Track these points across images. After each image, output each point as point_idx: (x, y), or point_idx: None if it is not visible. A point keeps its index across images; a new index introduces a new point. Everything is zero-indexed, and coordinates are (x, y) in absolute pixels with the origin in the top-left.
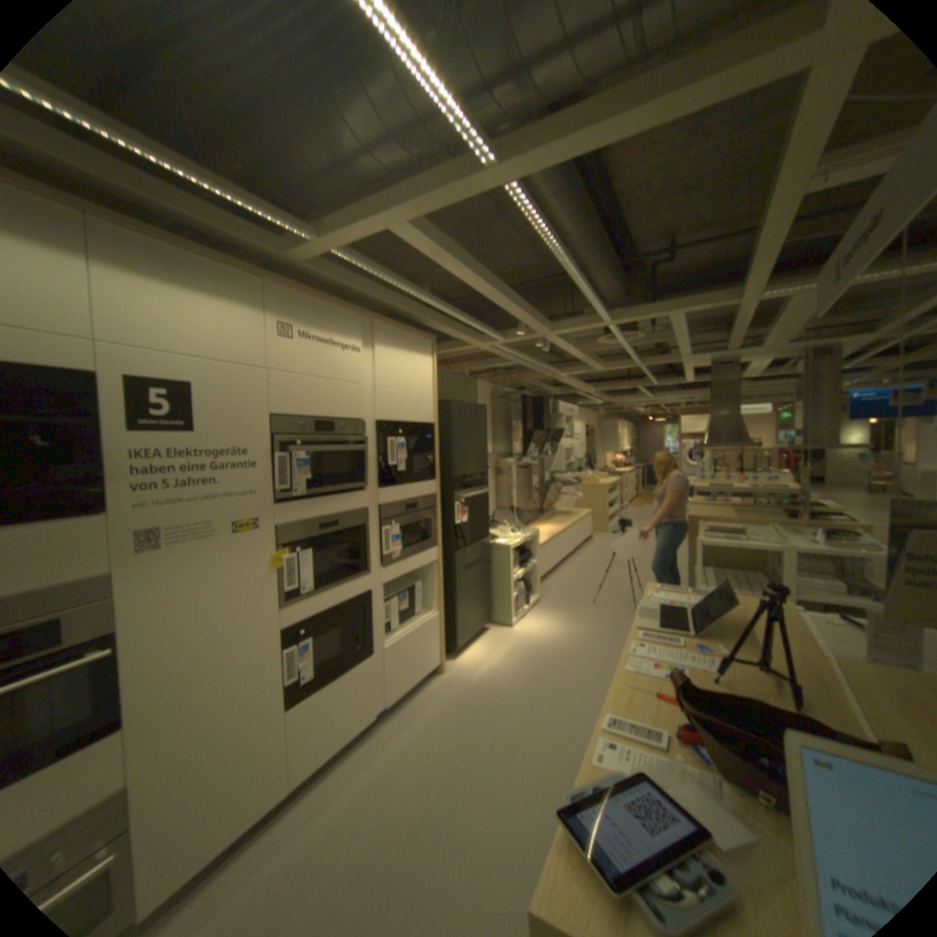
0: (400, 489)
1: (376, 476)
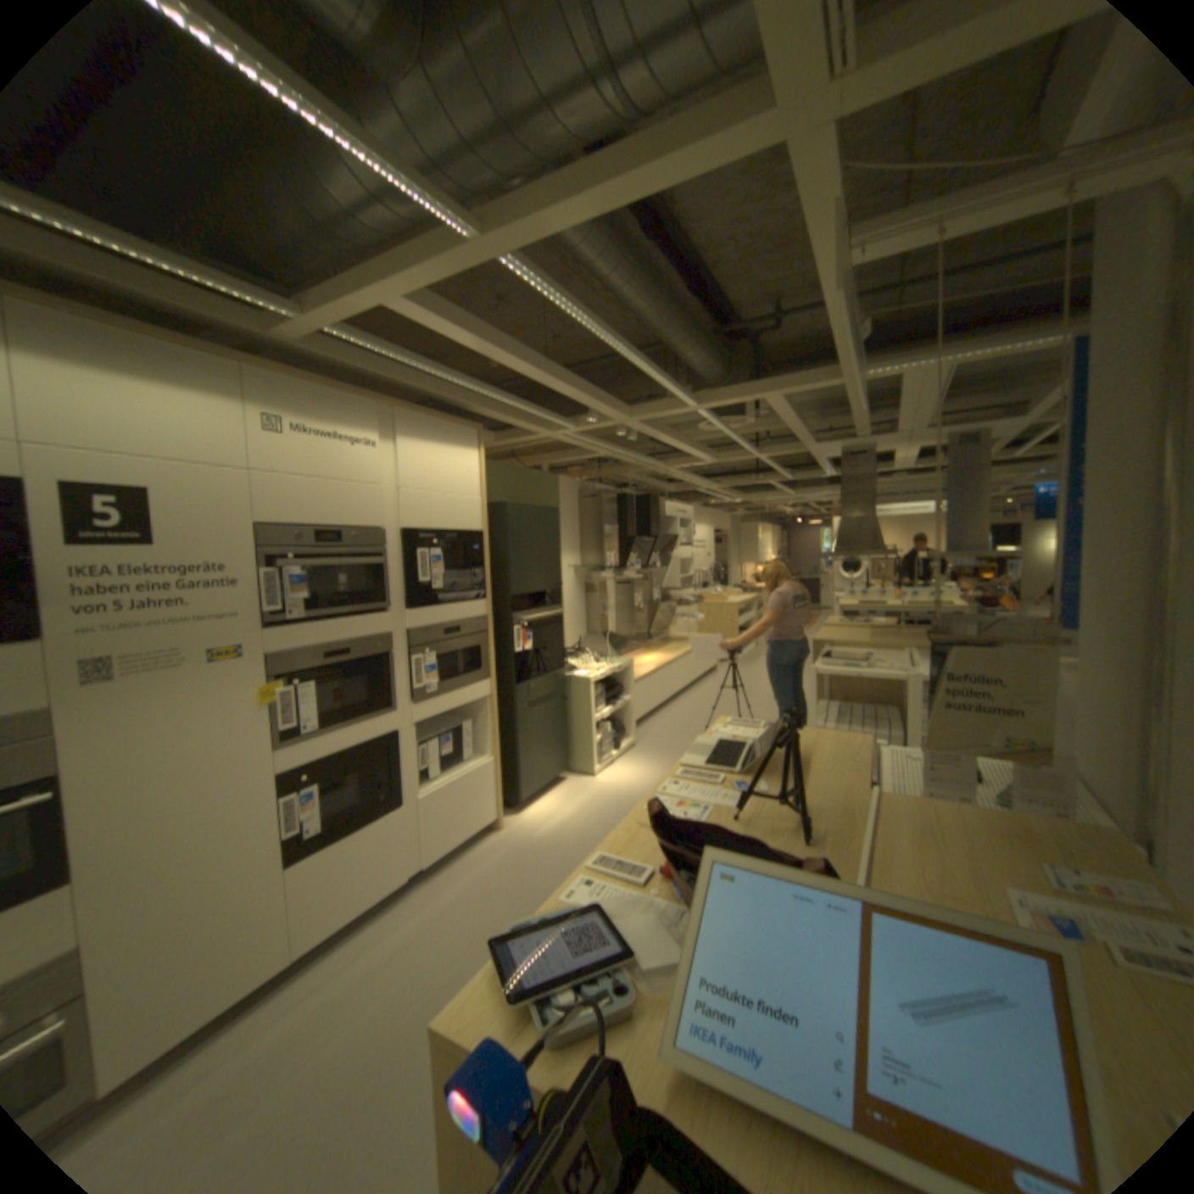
0: (436, 611)
1: (402, 596)
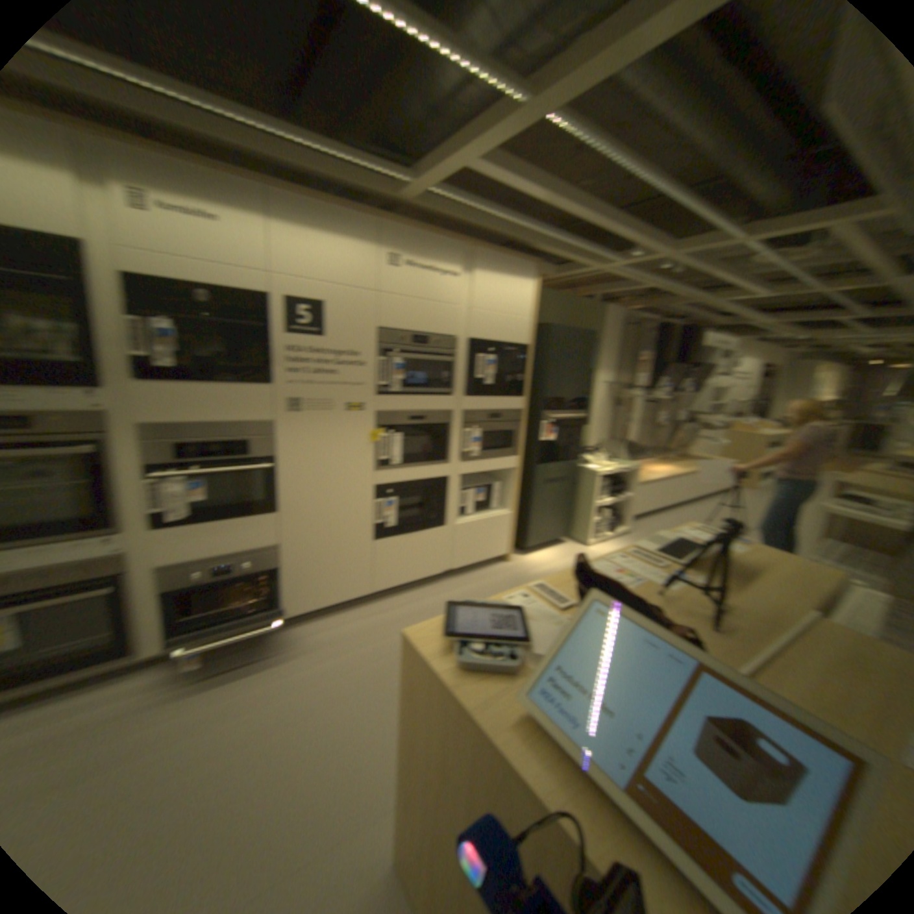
0: (482, 401)
1: (460, 387)
